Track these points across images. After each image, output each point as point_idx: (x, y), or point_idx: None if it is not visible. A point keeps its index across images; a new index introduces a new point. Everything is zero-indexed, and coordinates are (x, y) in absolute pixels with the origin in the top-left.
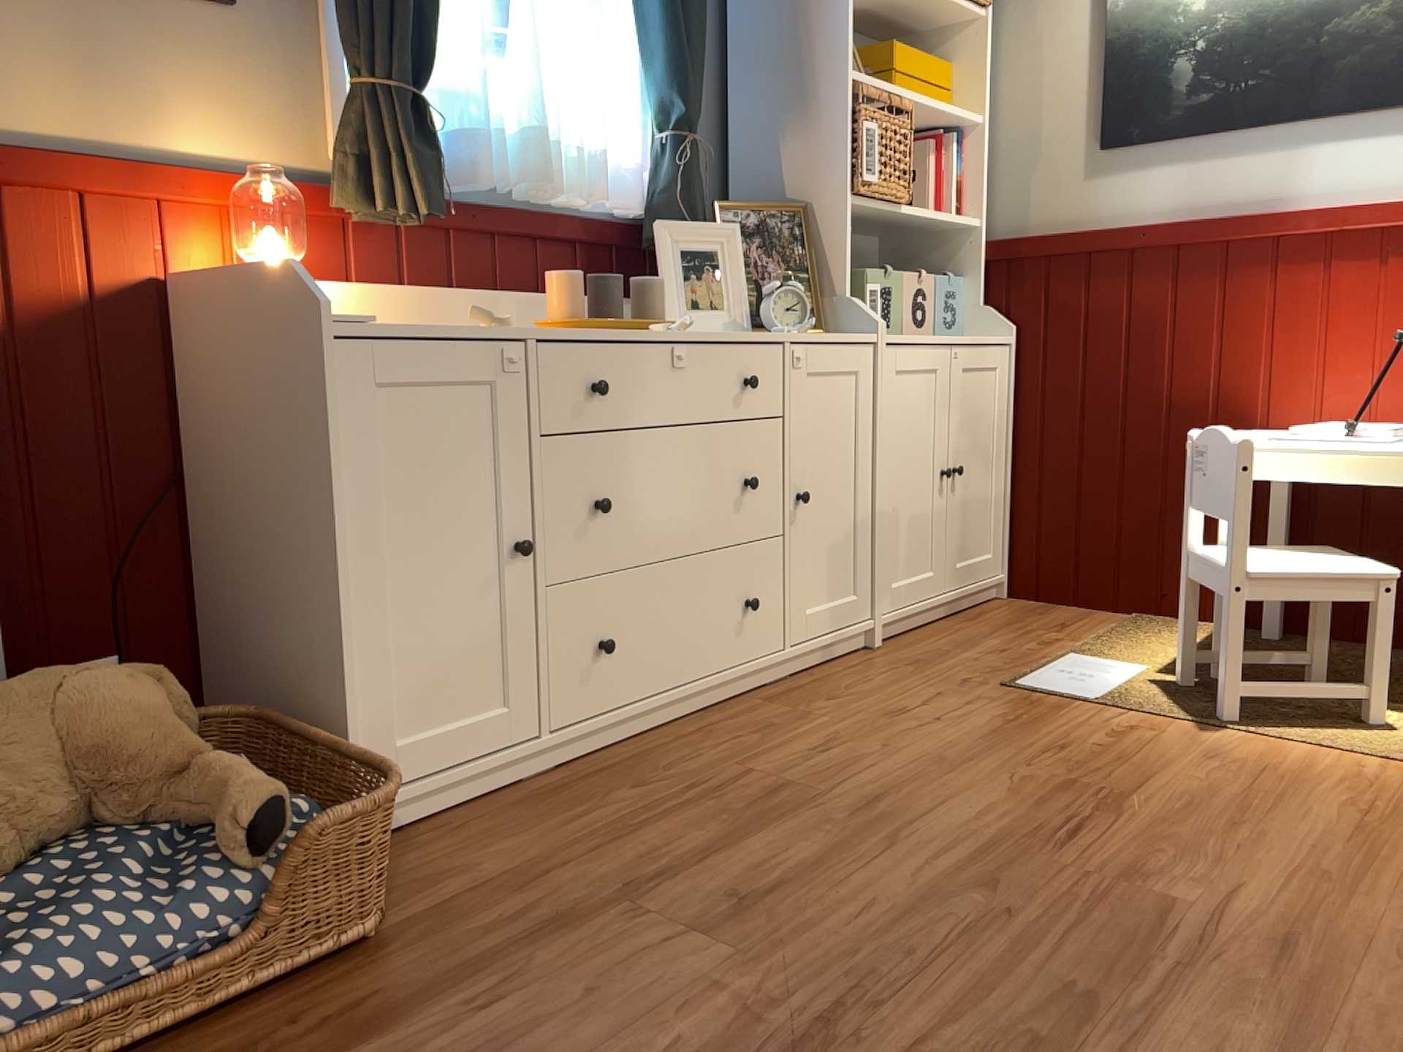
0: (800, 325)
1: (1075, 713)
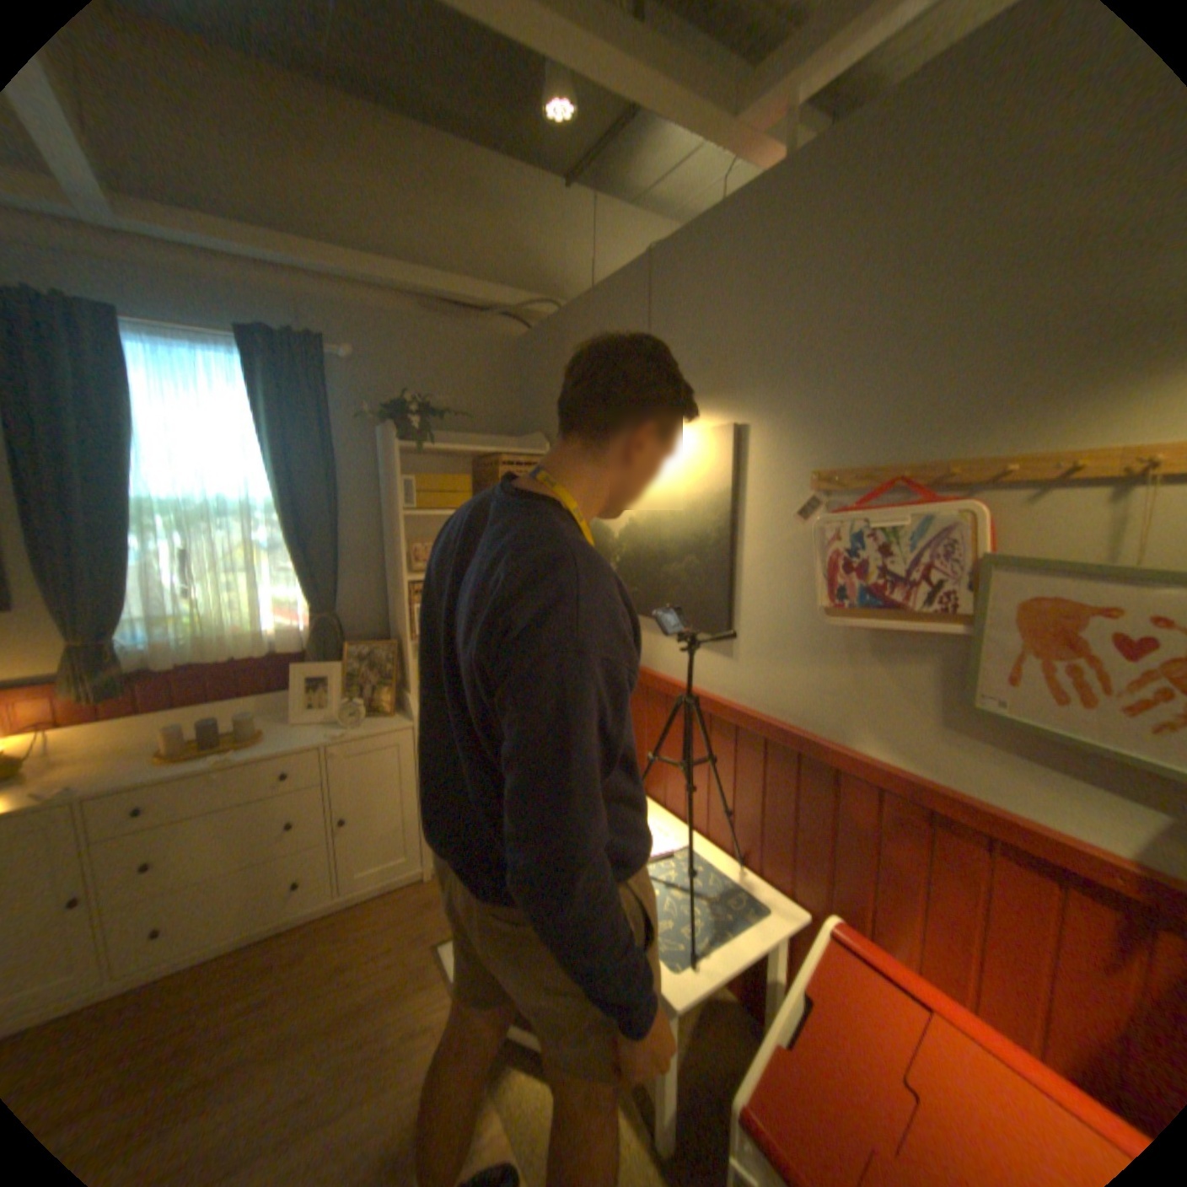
0: (355, 726)
1: (422, 1001)
